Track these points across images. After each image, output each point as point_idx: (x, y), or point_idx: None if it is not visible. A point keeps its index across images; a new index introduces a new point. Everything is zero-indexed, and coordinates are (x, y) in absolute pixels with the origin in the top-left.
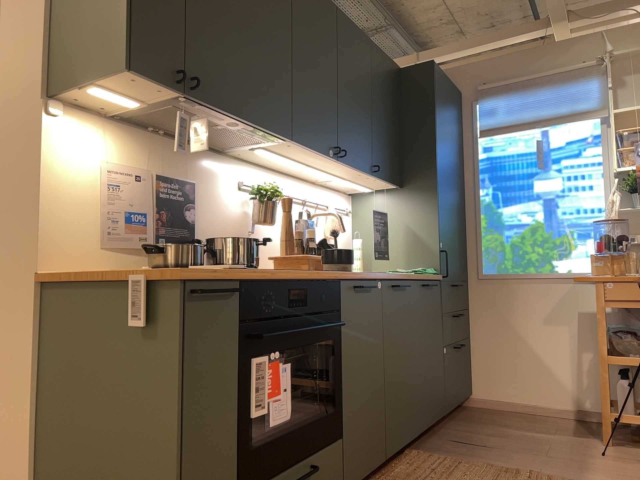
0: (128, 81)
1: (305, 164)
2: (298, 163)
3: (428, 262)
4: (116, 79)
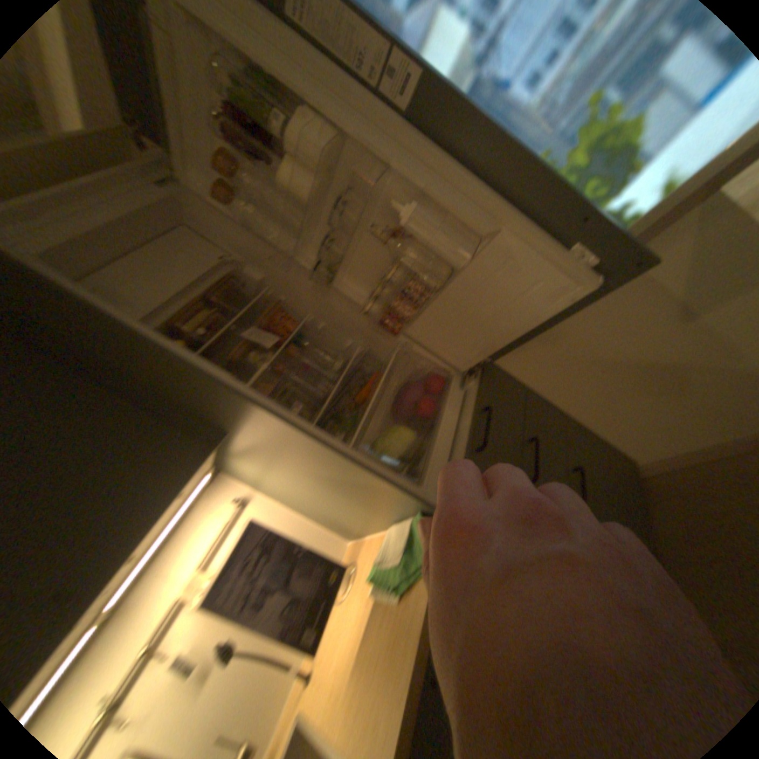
0: None
1: None
2: None
3: (402, 501)
4: None
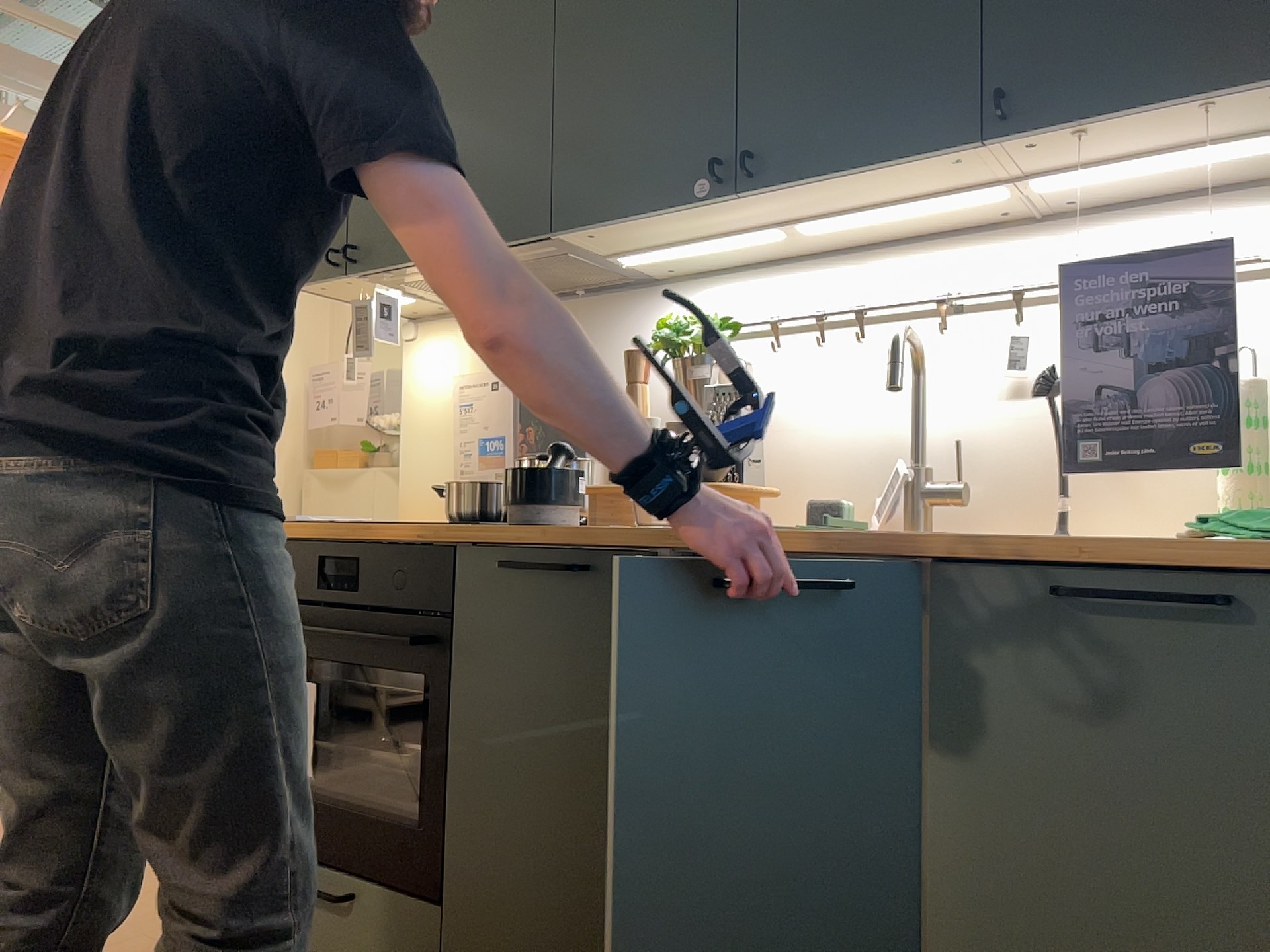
0: (329, 291)
1: (763, 228)
2: (742, 237)
3: None
4: (326, 294)
